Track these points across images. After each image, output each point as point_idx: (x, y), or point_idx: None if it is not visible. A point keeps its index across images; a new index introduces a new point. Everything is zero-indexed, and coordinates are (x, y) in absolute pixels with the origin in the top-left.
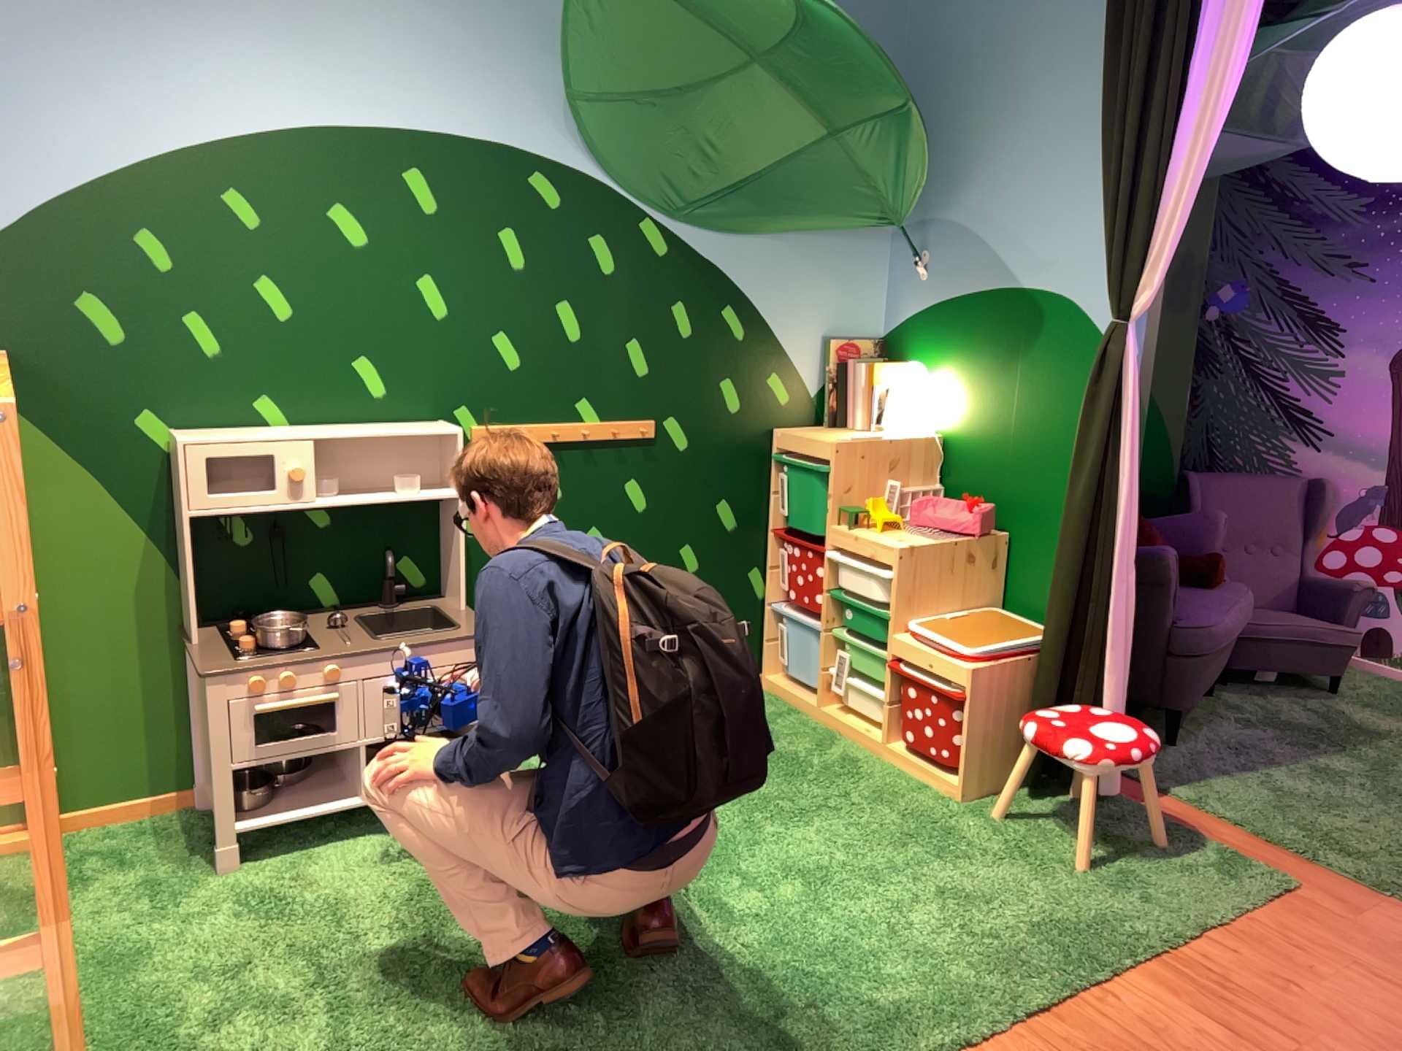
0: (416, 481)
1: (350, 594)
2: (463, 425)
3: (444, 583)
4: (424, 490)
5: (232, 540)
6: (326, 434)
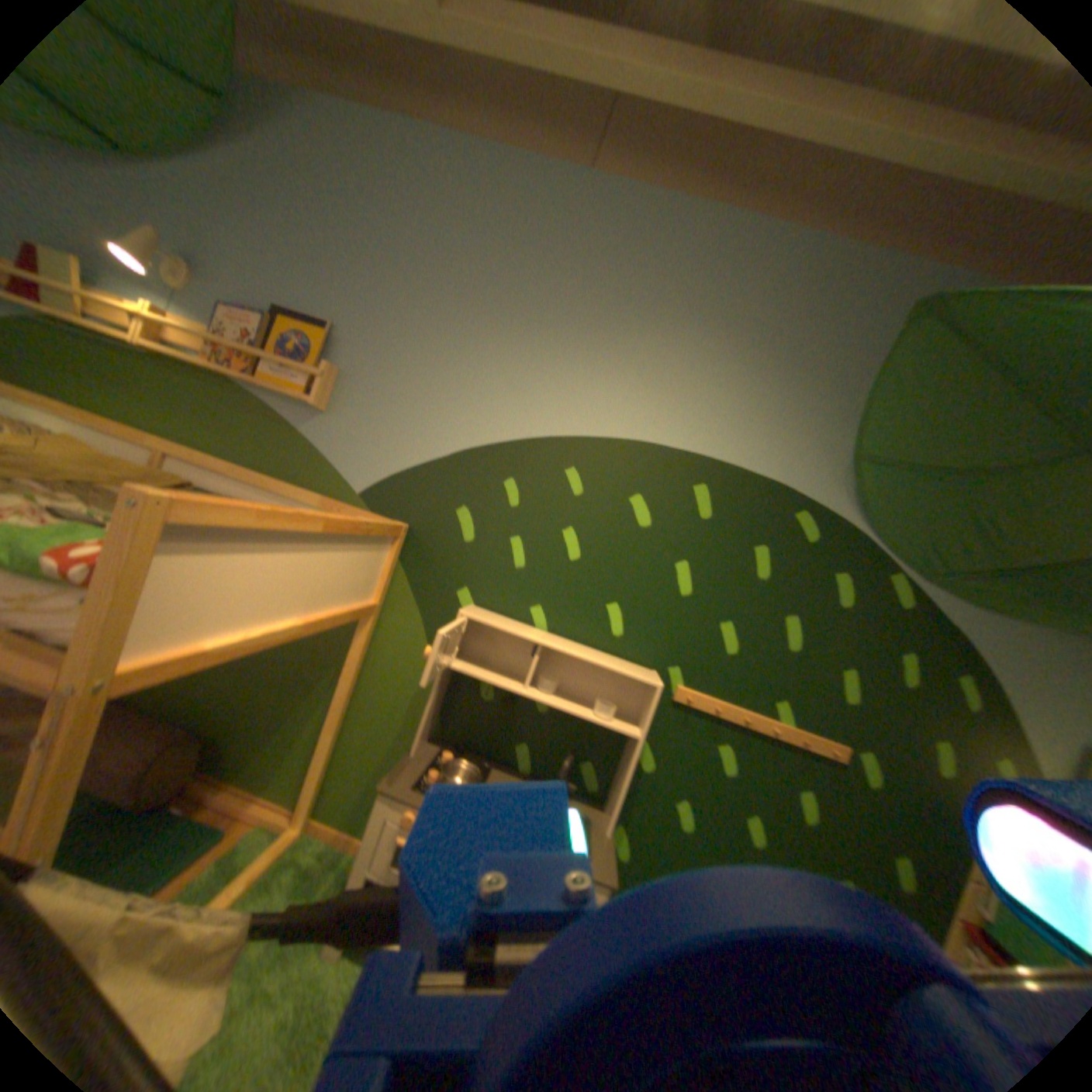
0: (613, 704)
1: (534, 767)
2: (667, 675)
3: (606, 795)
4: (612, 715)
5: (473, 688)
6: (554, 640)
